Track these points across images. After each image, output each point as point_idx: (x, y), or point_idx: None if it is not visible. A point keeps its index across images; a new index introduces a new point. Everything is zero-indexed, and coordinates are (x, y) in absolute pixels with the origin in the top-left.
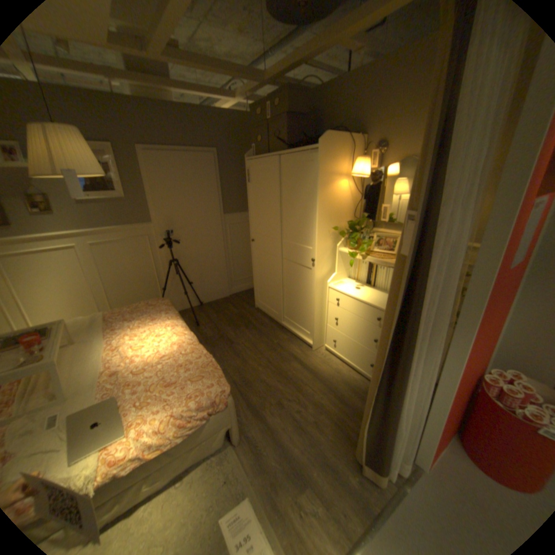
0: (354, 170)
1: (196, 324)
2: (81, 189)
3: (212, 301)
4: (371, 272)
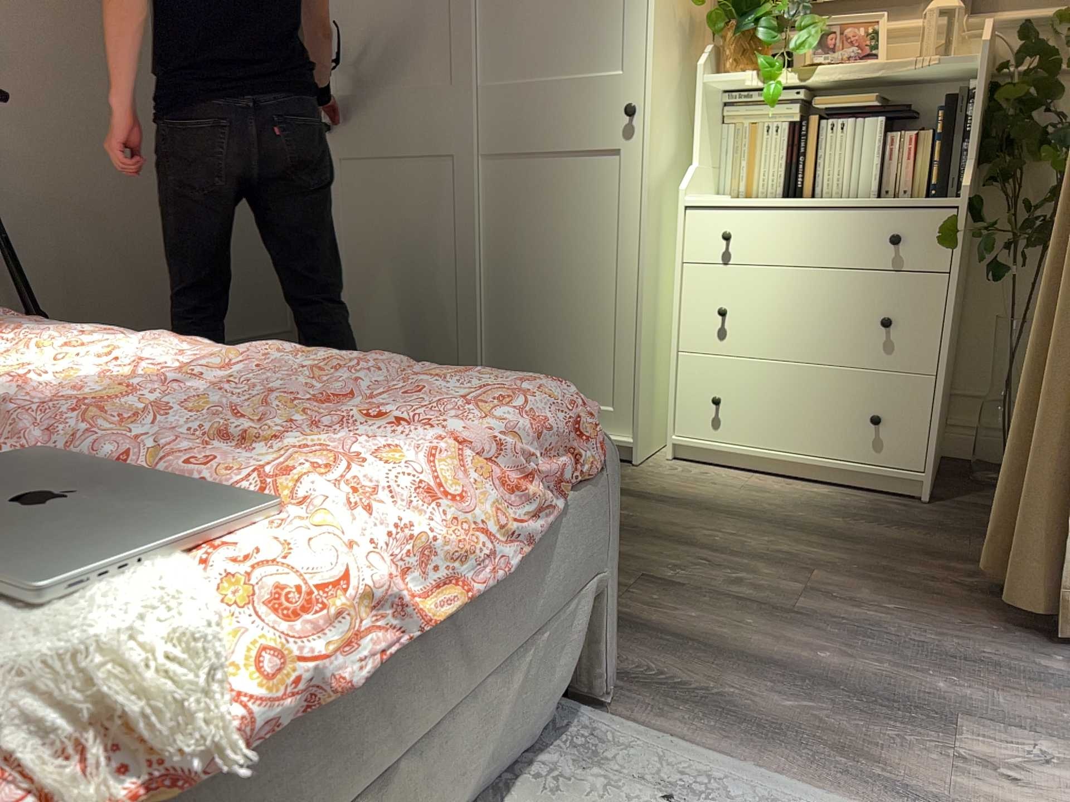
0: None
1: None
2: None
3: None
4: (798, 152)
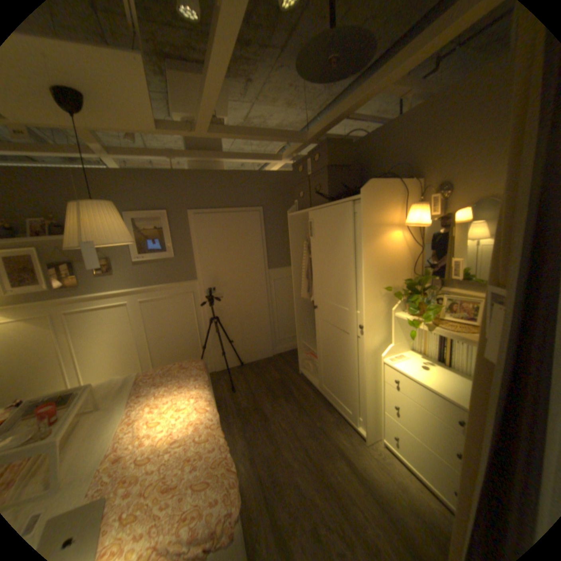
0: (409, 219)
1: (232, 389)
2: (137, 252)
3: (254, 361)
4: (444, 347)
